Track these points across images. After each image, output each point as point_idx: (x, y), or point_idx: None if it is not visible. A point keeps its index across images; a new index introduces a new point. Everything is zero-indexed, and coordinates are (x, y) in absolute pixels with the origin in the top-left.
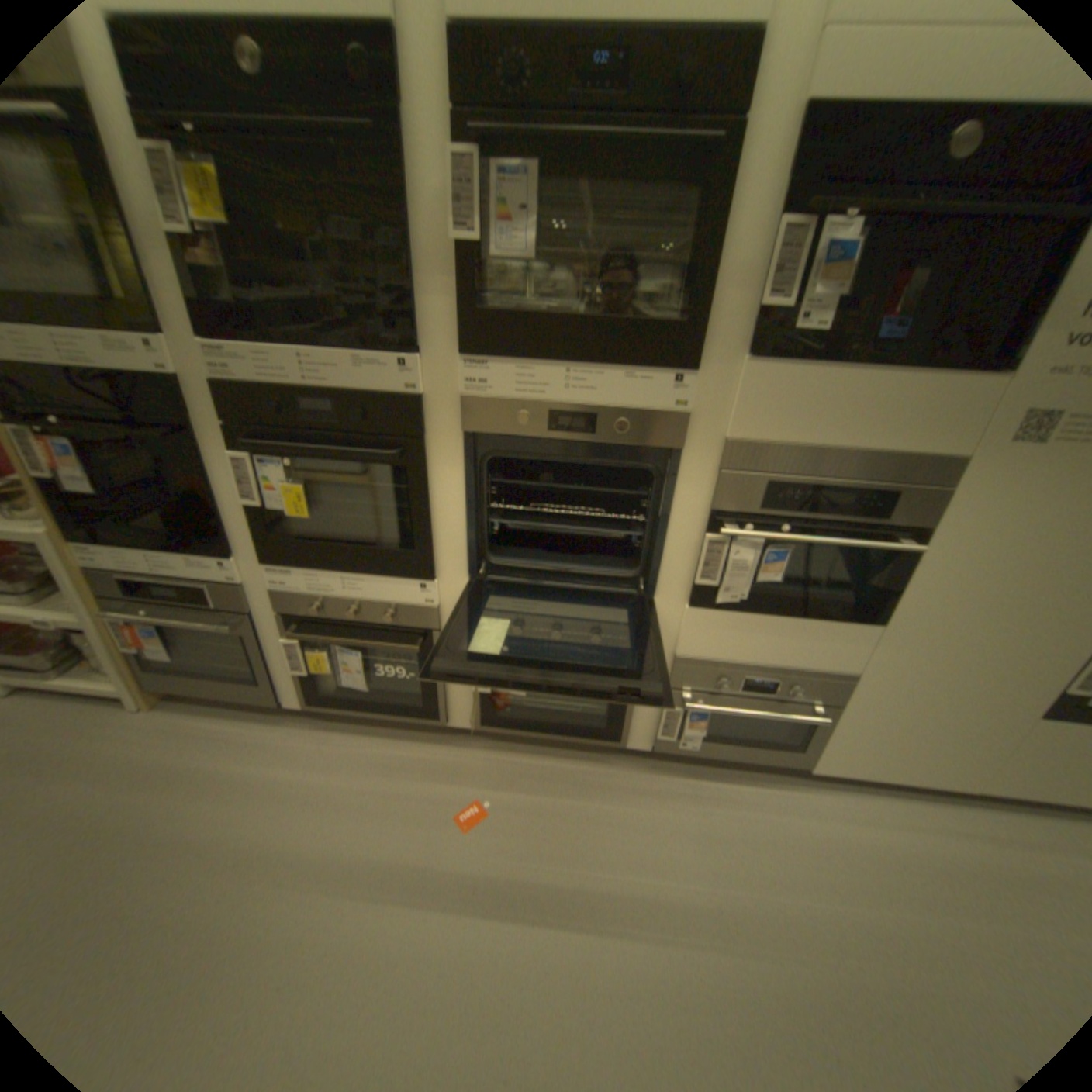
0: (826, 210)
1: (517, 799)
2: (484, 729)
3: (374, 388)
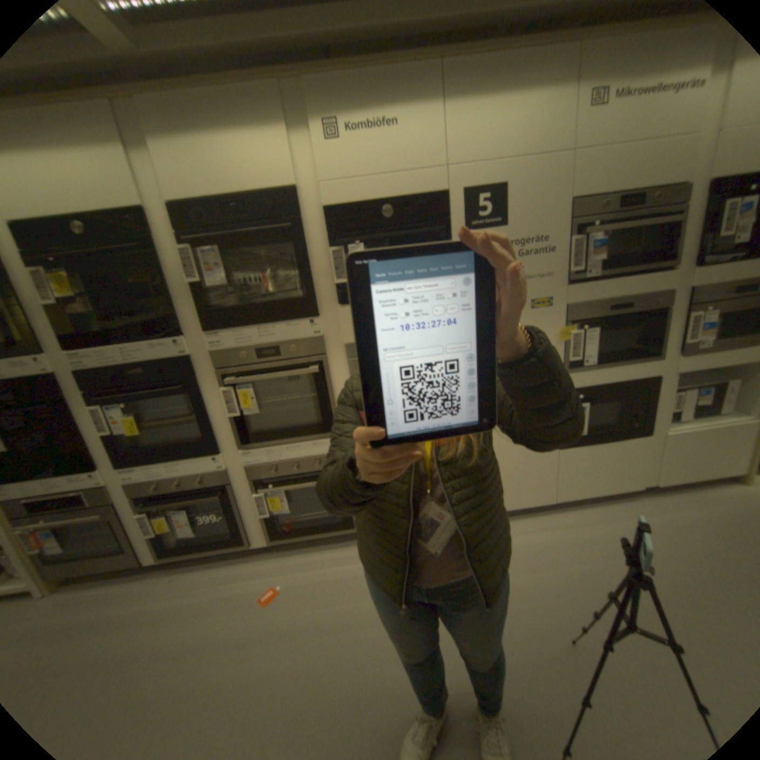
0: (342, 245)
1: (296, 580)
2: (271, 544)
3: (161, 357)
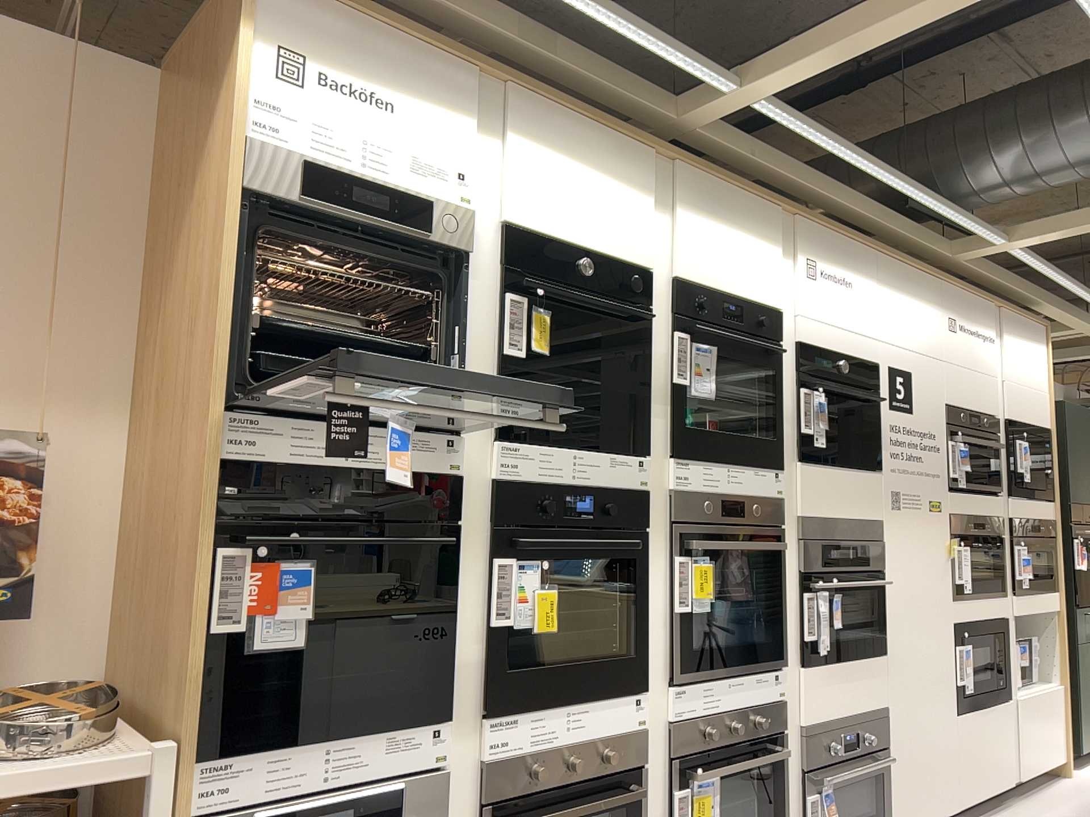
0: (809, 386)
1: None
2: None
3: (619, 481)
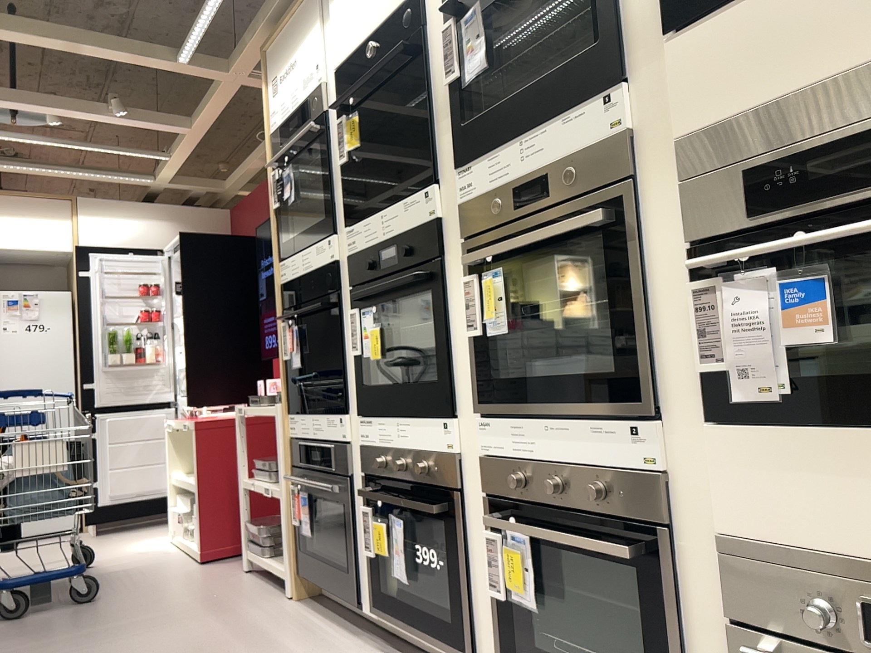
0: None
1: None
2: None
3: (413, 221)
